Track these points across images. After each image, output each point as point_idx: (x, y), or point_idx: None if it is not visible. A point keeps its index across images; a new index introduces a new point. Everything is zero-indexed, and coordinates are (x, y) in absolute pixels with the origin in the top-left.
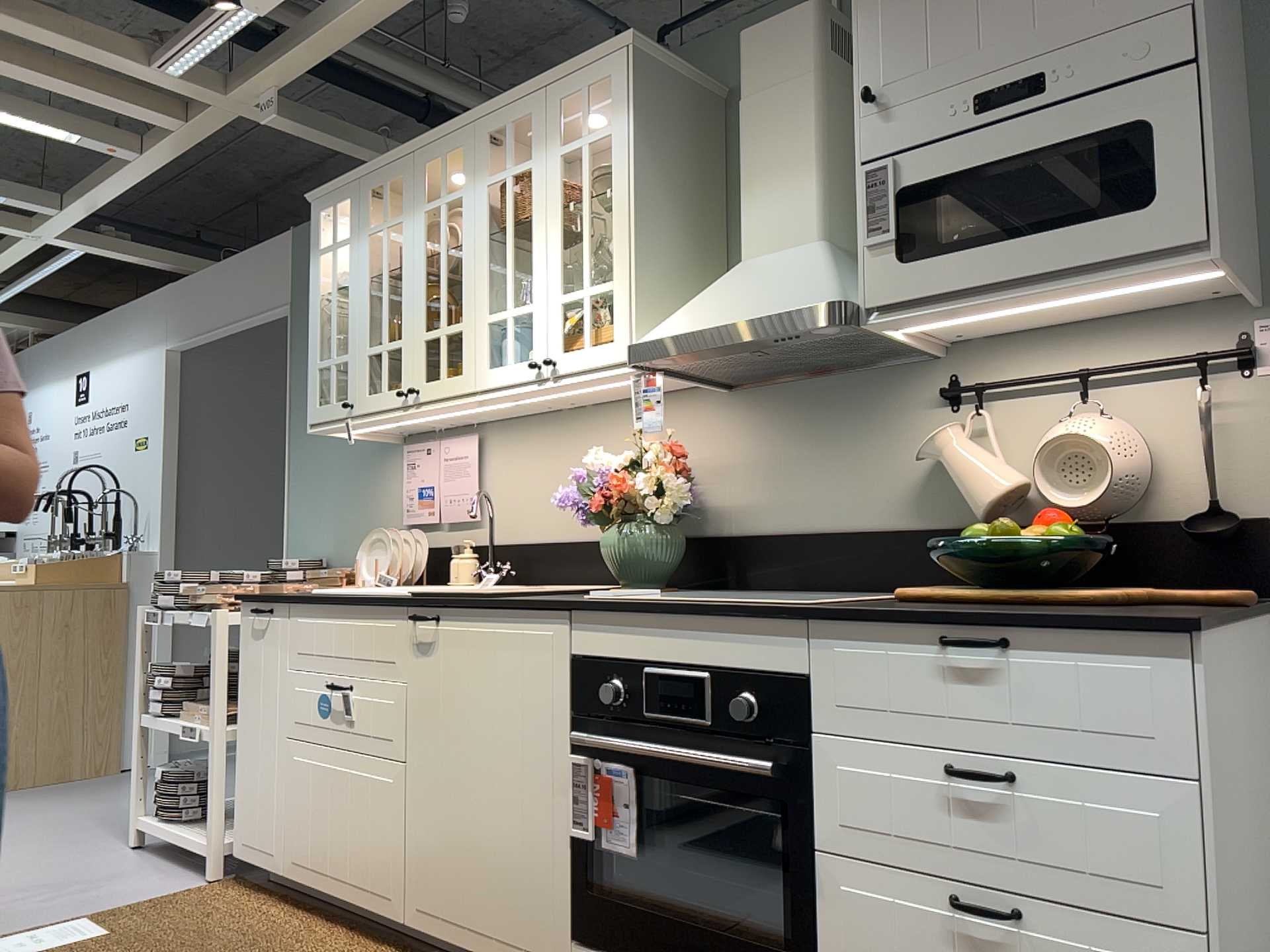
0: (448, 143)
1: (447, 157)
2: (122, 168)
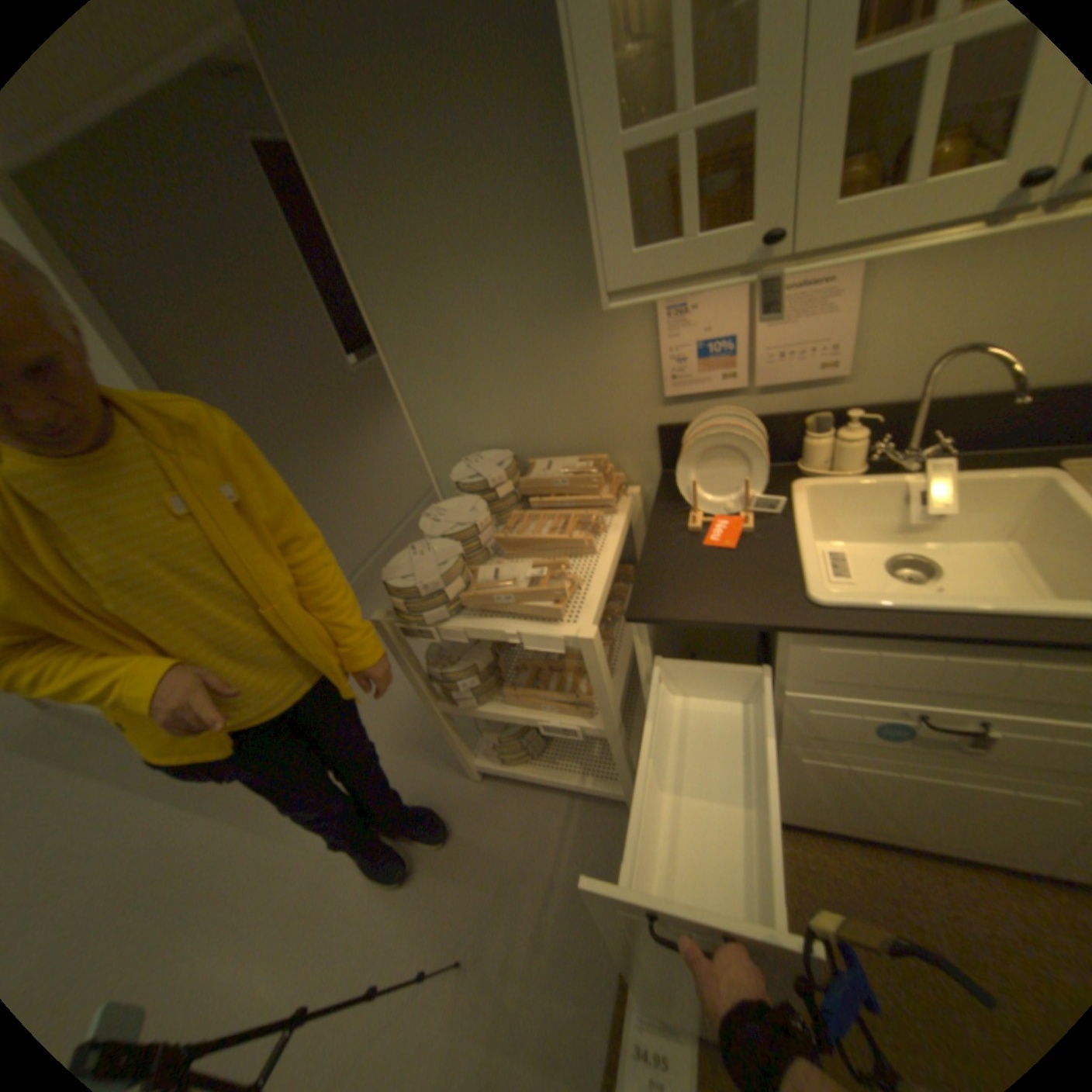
0: None
1: None
2: None
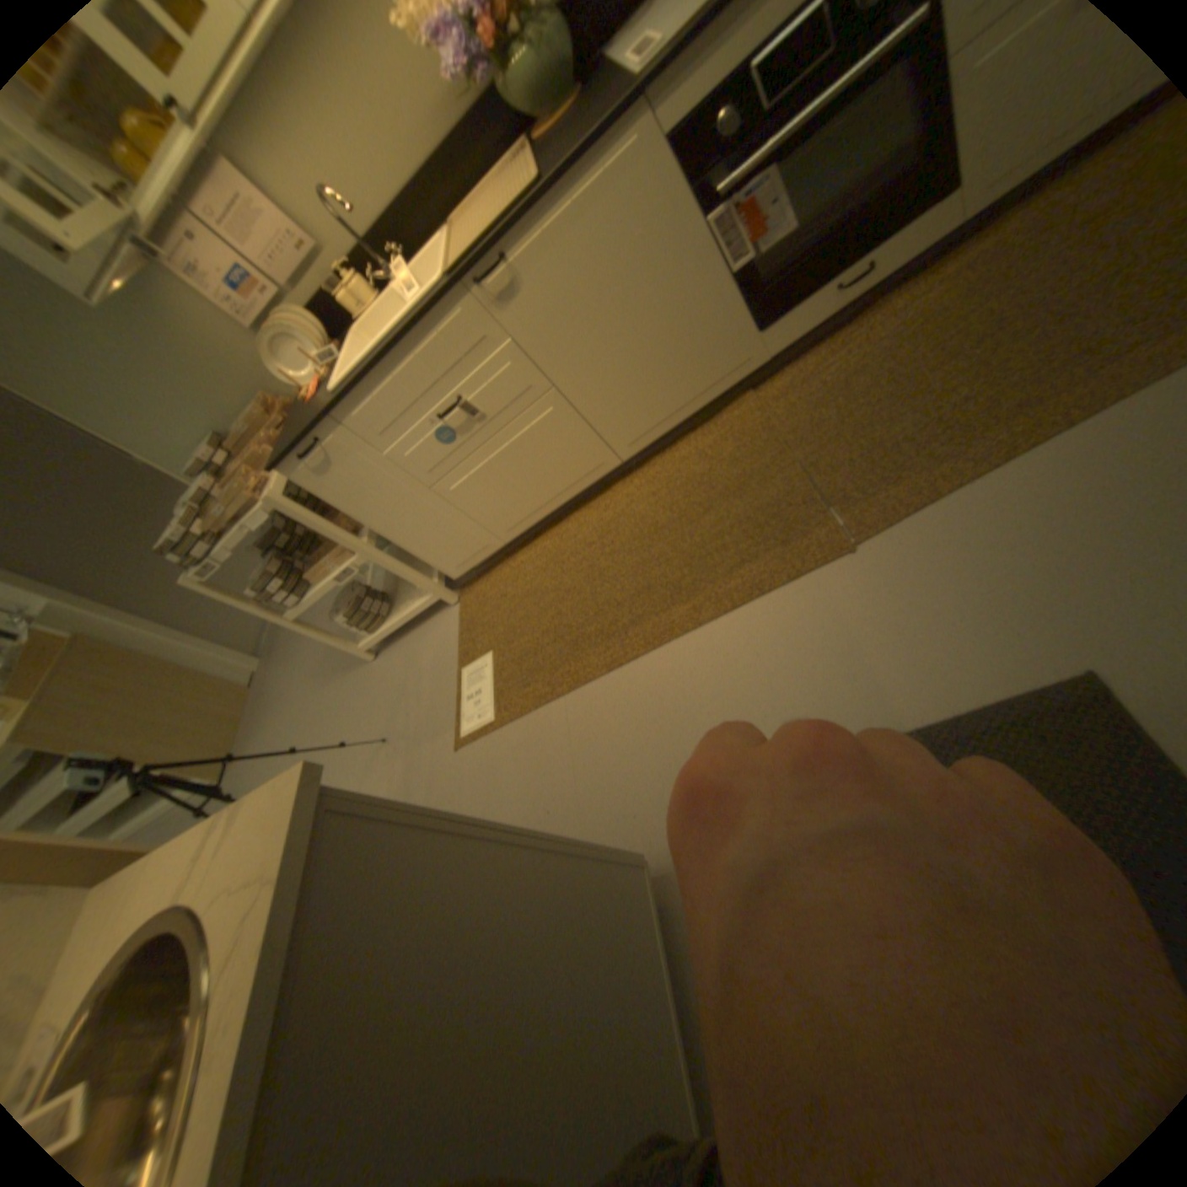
0: None
1: None
2: None
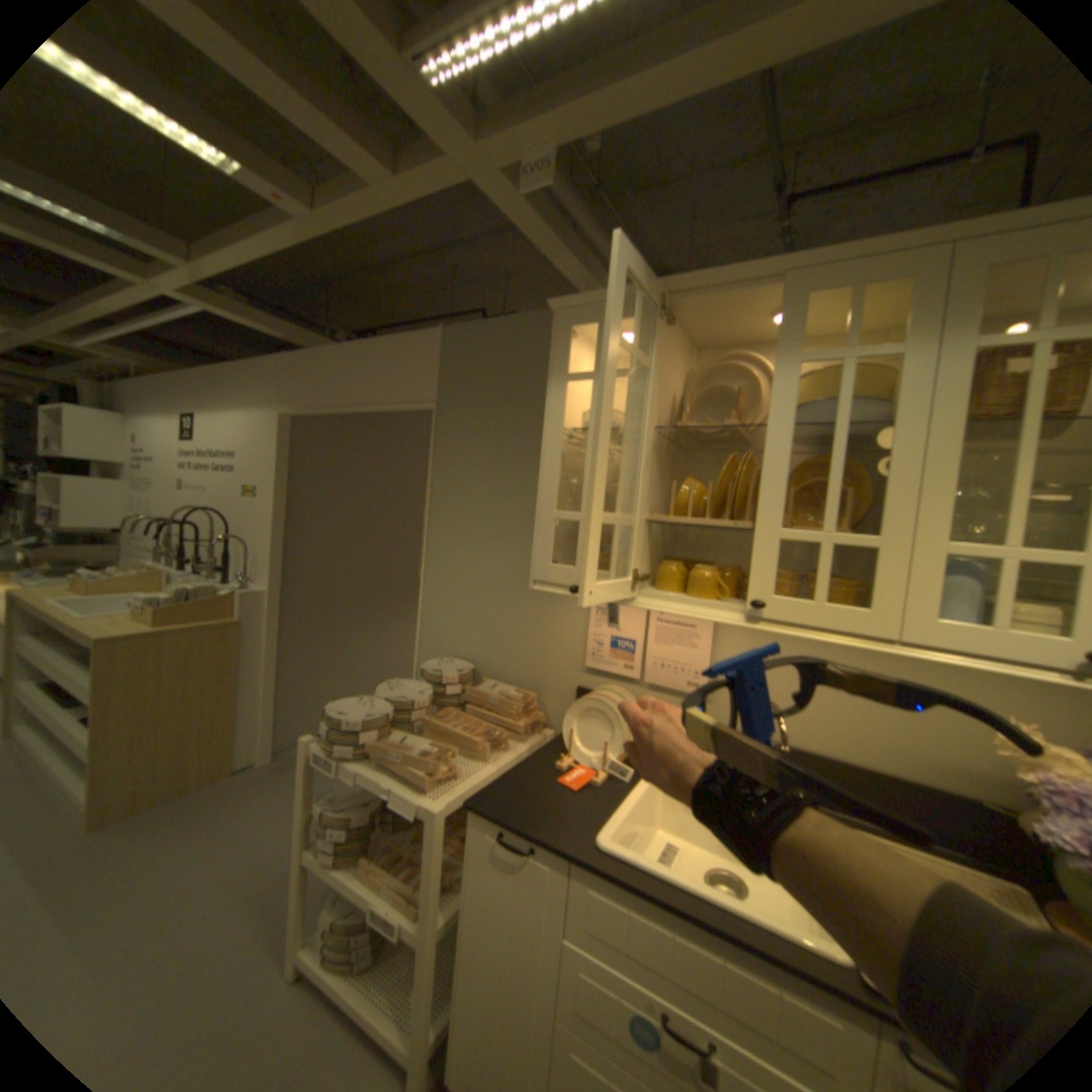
0: (874, 267)
1: (868, 287)
2: (270, 220)
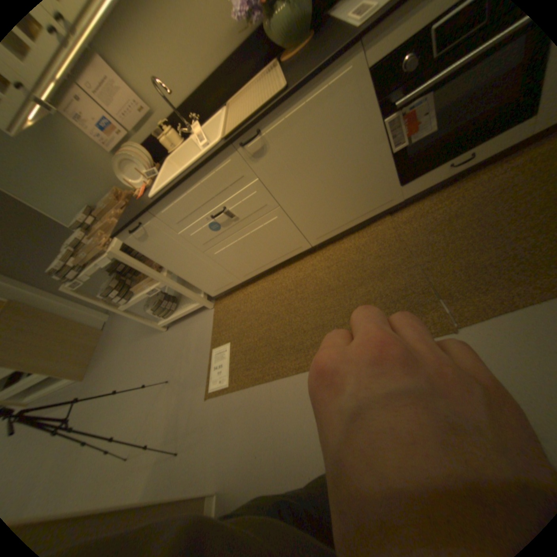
0: None
1: None
2: None
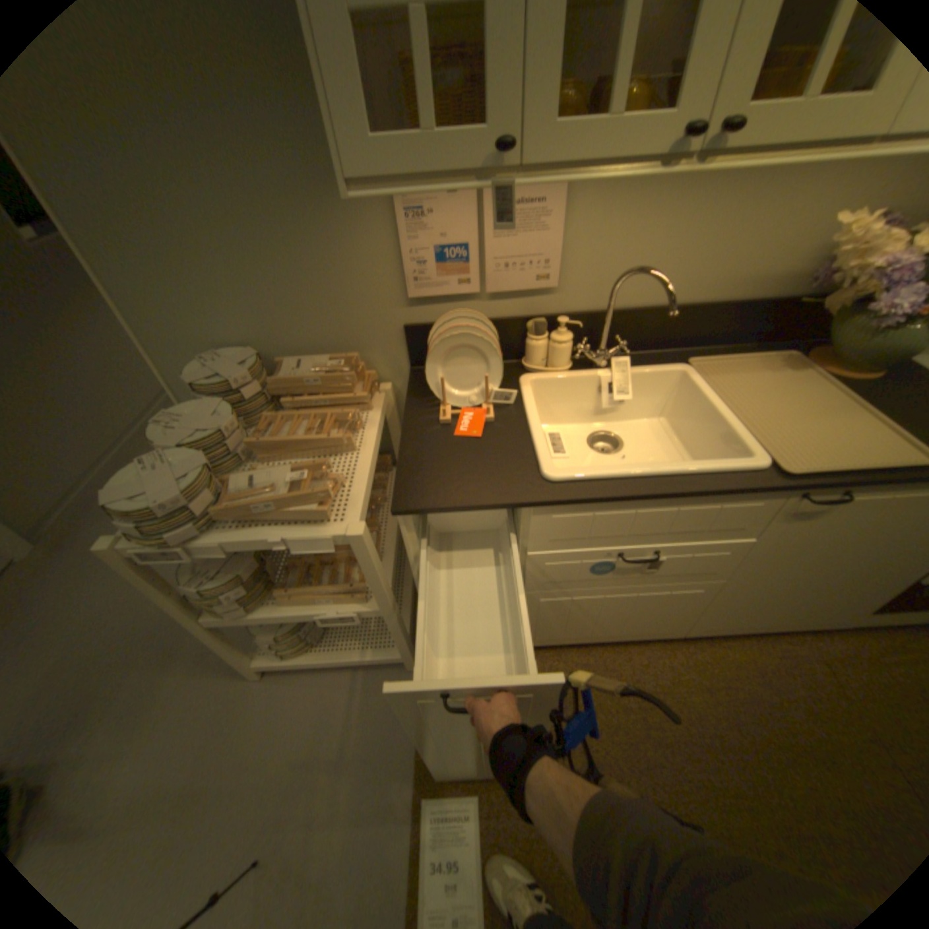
0: None
1: None
2: None
